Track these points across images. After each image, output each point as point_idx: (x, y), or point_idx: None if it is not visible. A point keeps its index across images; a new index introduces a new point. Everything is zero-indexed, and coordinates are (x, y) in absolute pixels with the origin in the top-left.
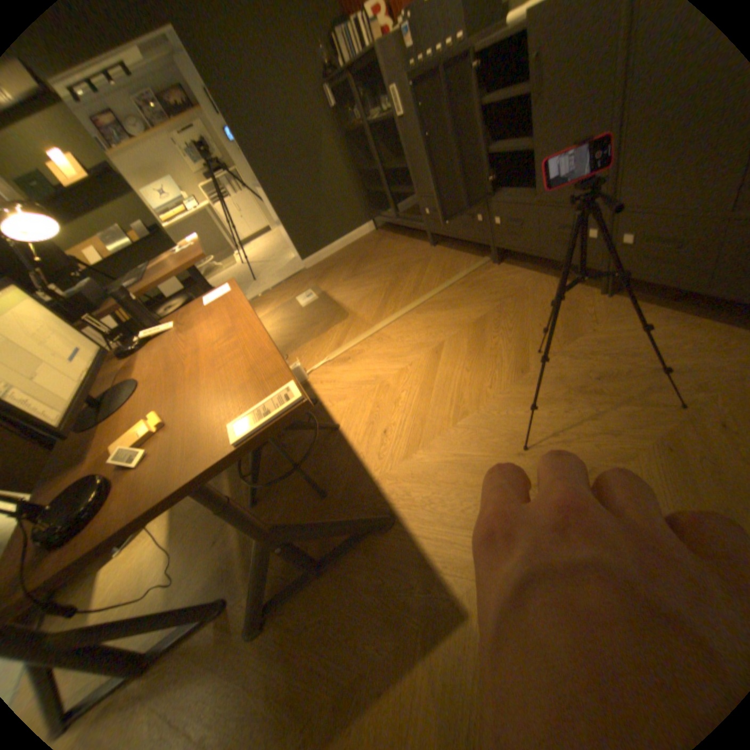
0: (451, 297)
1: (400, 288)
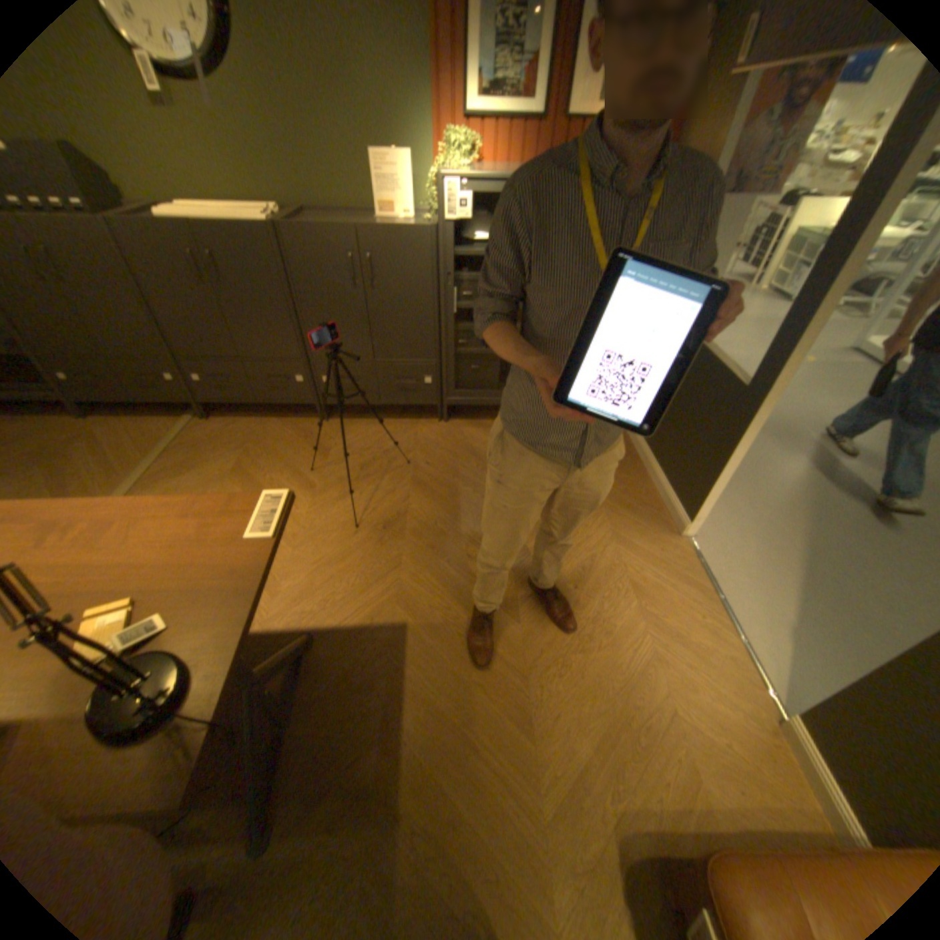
0: (180, 461)
1: (79, 476)
